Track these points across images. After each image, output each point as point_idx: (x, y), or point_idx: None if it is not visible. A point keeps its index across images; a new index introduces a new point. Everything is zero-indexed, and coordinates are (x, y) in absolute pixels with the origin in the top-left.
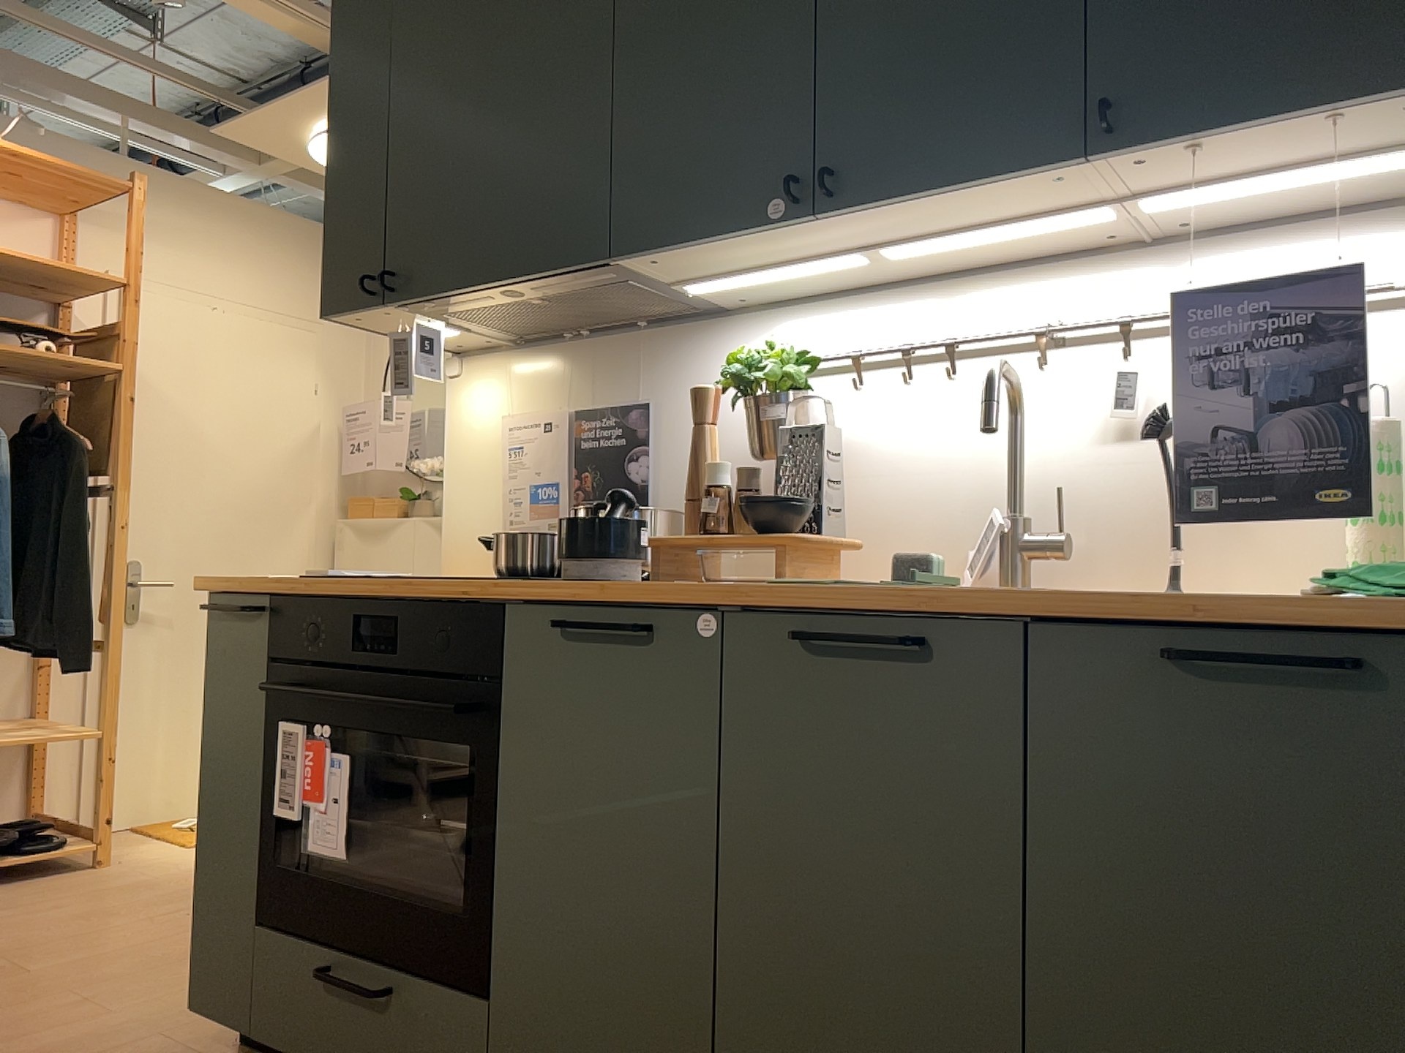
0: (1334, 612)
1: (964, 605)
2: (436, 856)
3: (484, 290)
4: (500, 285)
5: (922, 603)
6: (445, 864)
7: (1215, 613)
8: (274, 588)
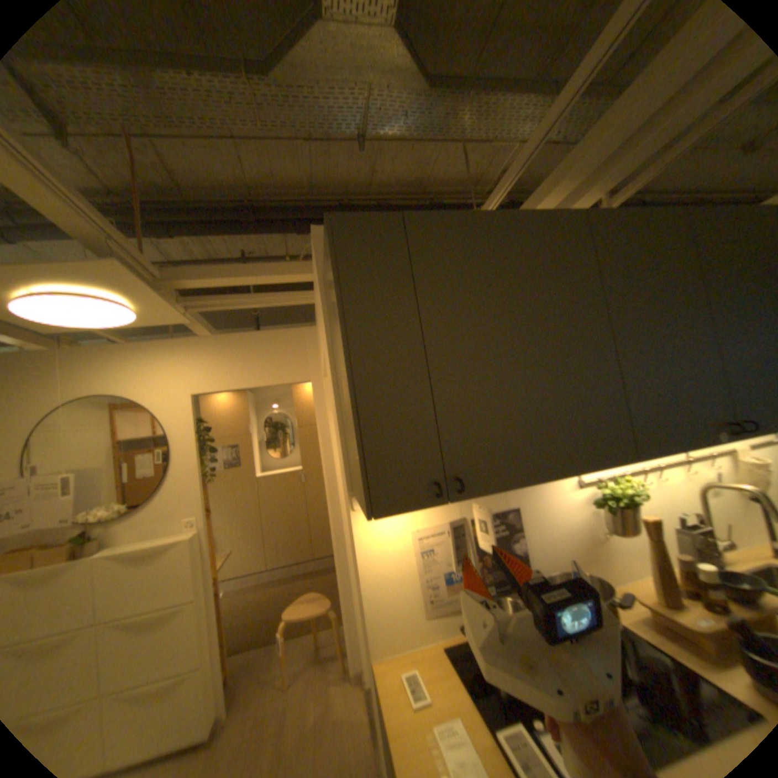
0: None
1: None
2: None
3: (534, 482)
4: (550, 479)
5: None
6: None
7: None
8: None
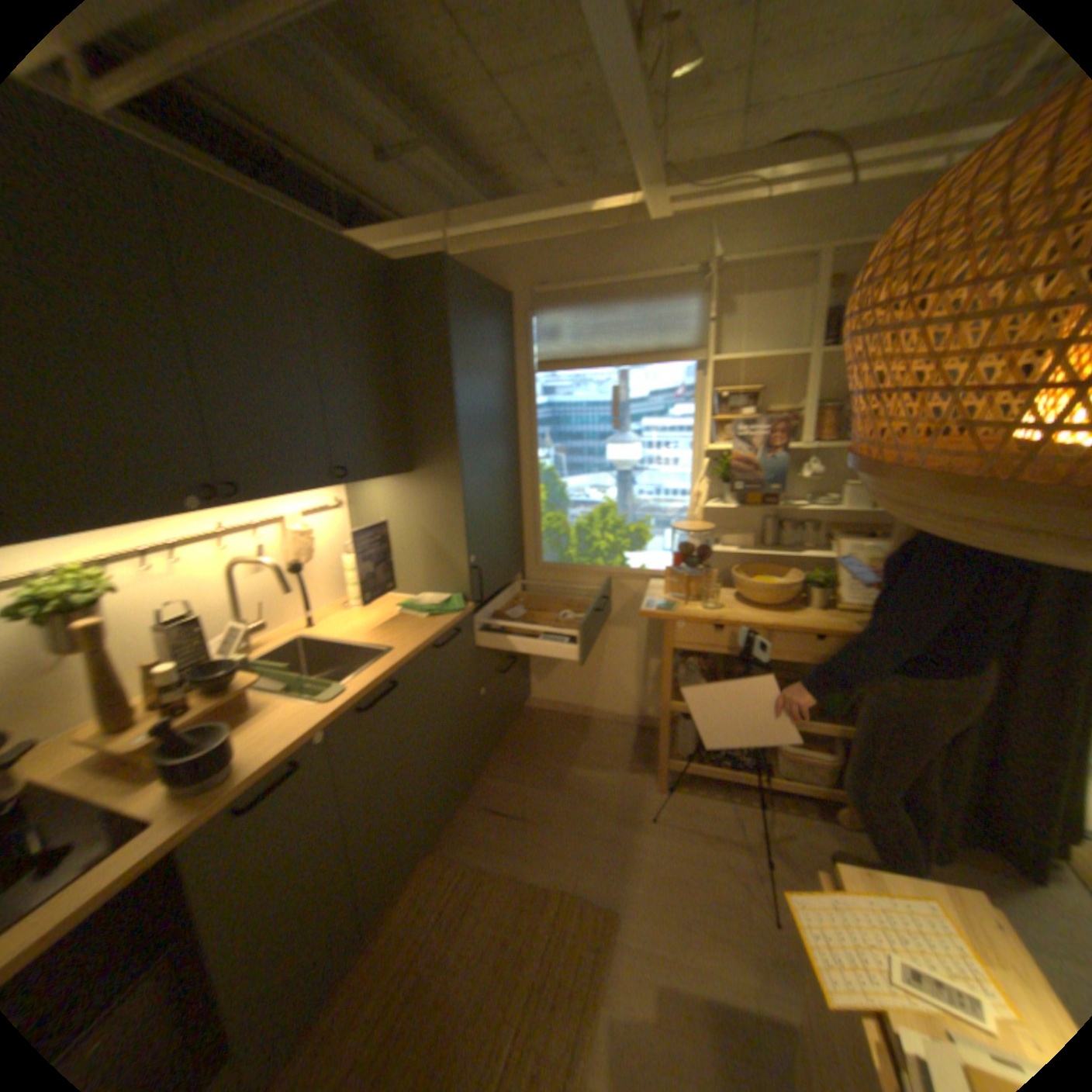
0: (454, 623)
1: (399, 665)
2: None
3: None
4: None
5: (389, 672)
6: None
7: (439, 634)
8: None
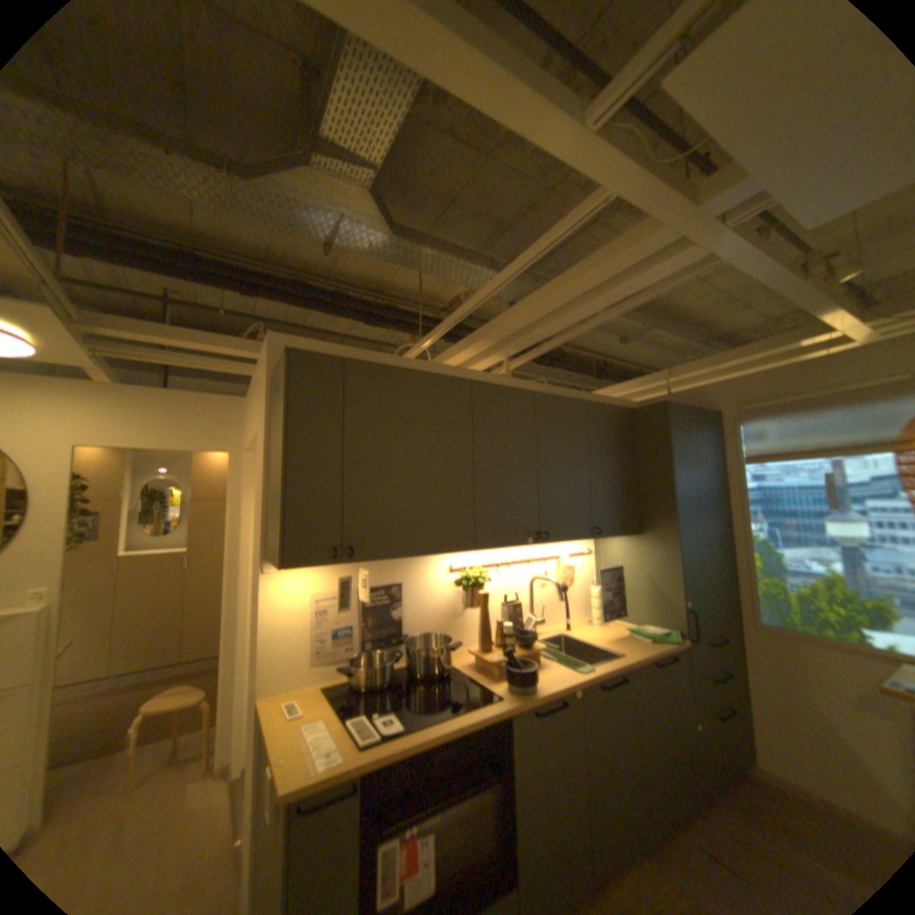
0: (674, 652)
1: (632, 668)
2: (467, 850)
3: (404, 558)
4: (415, 557)
5: (625, 670)
6: (468, 850)
7: (662, 656)
8: (360, 769)
